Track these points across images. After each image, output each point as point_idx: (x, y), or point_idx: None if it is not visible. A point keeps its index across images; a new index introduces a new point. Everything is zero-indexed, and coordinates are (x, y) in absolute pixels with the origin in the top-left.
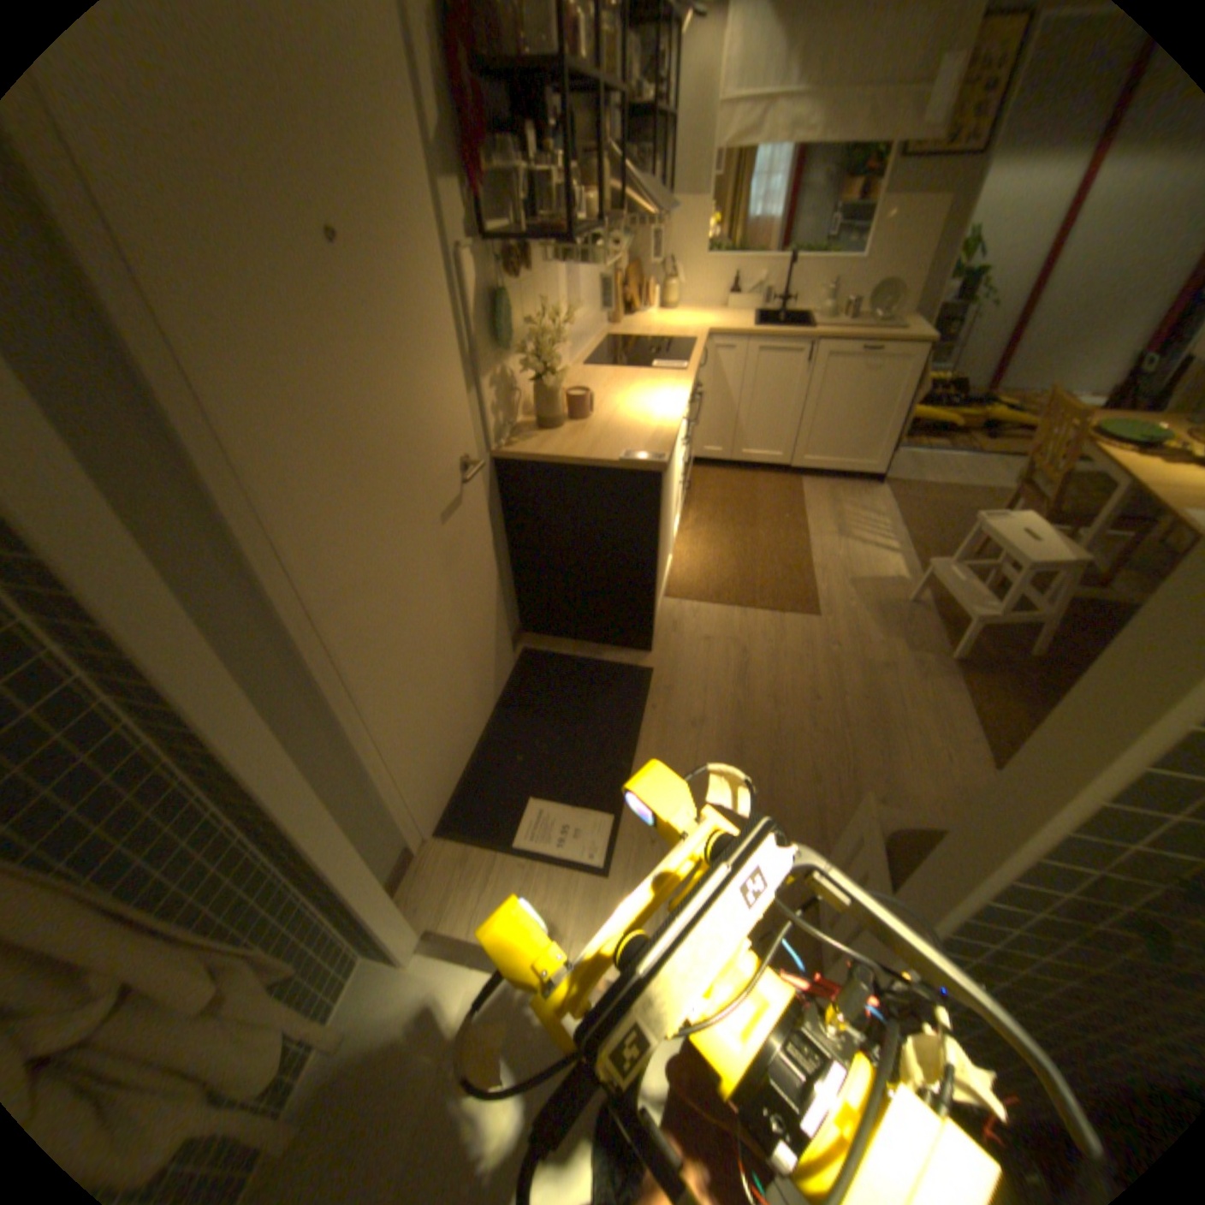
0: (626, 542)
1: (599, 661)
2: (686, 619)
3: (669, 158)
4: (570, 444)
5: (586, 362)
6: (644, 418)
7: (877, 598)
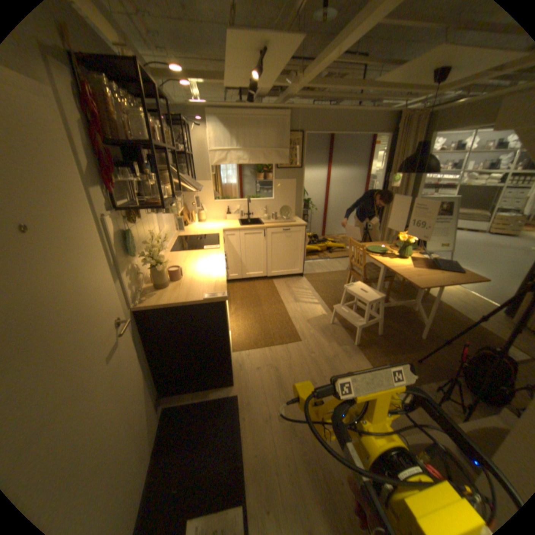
0: (213, 335)
1: (208, 400)
2: (246, 361)
3: (192, 167)
4: (175, 294)
5: (170, 249)
6: (209, 274)
7: (319, 326)
